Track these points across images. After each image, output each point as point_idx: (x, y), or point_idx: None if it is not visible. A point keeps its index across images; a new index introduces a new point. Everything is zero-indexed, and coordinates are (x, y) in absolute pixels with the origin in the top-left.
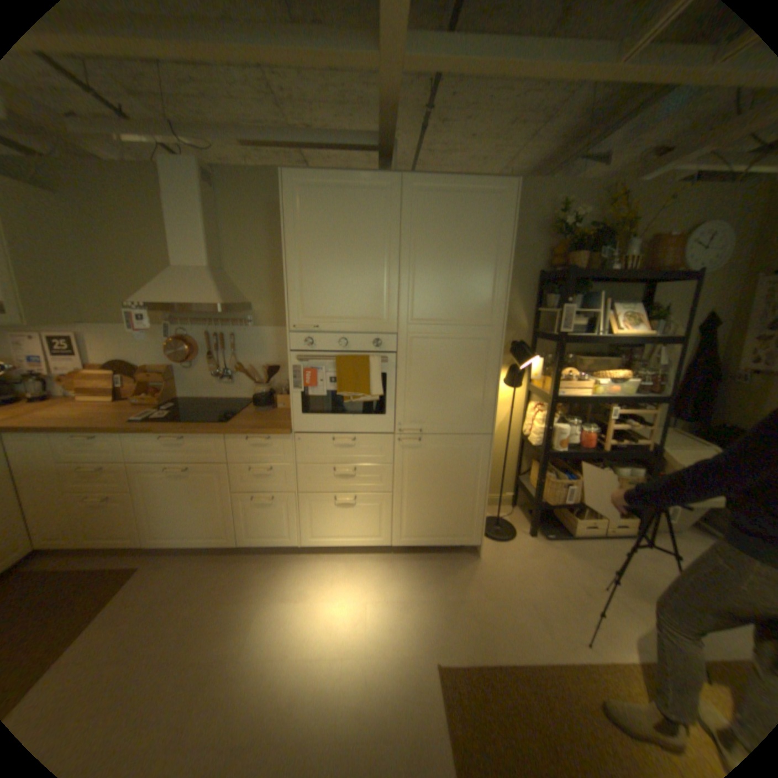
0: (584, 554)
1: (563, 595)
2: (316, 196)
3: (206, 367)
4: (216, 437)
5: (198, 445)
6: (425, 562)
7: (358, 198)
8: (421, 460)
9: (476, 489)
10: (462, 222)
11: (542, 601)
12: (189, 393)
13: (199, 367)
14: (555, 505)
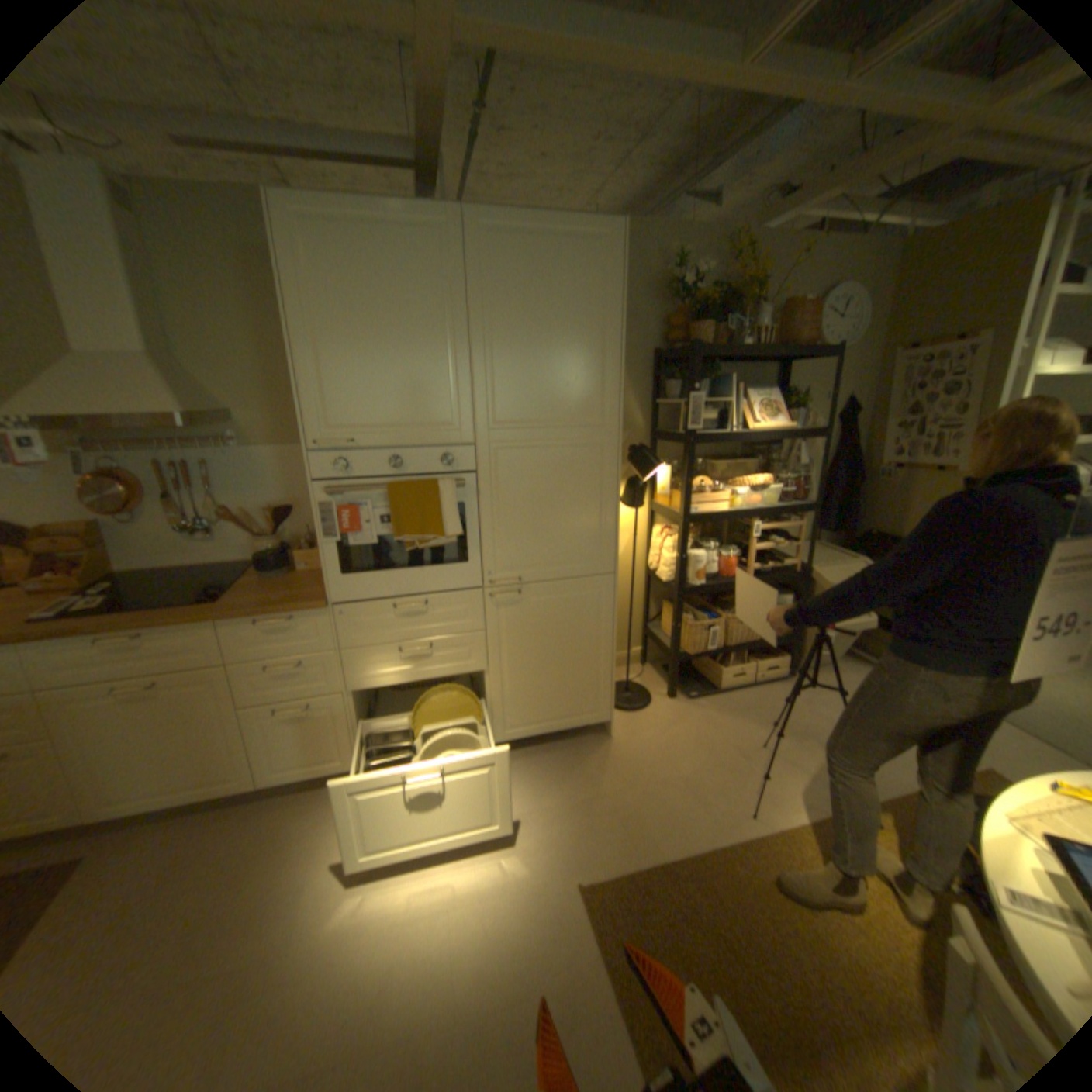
0: (732, 708)
1: (716, 763)
2: (331, 234)
3: (160, 517)
4: (201, 626)
5: (168, 642)
6: (541, 756)
7: (399, 238)
8: (523, 619)
9: (599, 647)
10: (554, 279)
11: (693, 775)
12: (135, 561)
13: (149, 517)
14: (695, 654)
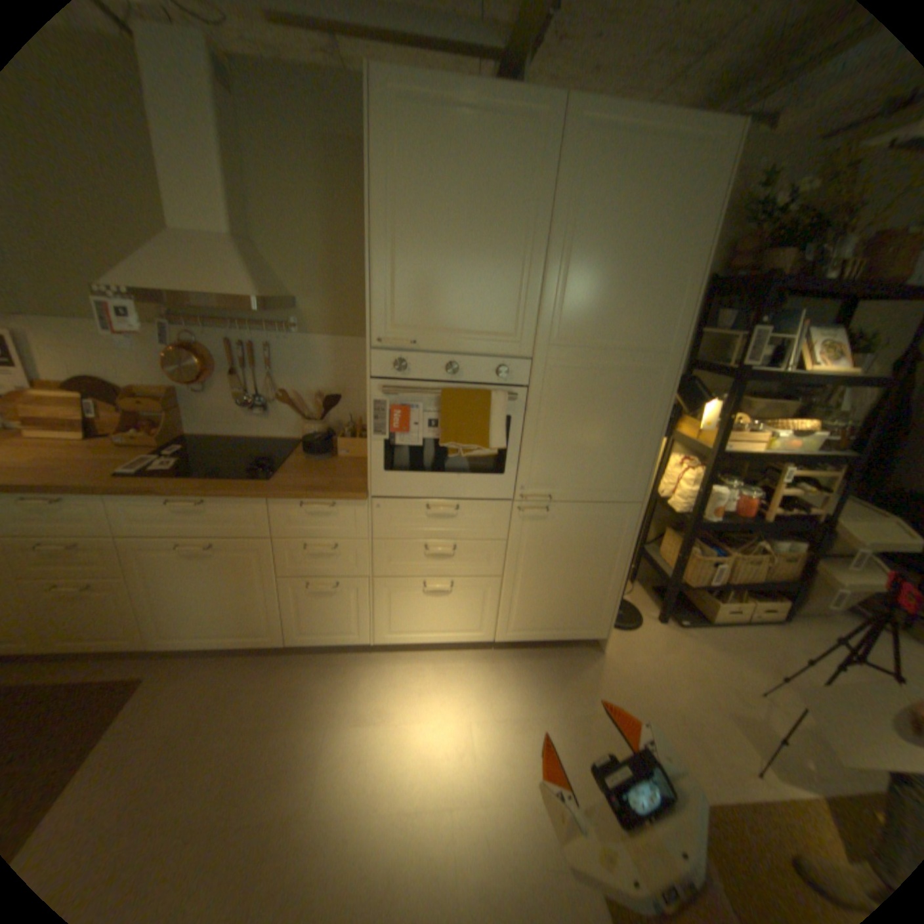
0: (727, 646)
1: (714, 704)
2: (428, 120)
3: (228, 392)
4: (256, 502)
5: (228, 512)
6: (537, 661)
7: (496, 129)
8: (545, 536)
9: (612, 572)
10: (651, 187)
11: (690, 713)
12: (203, 429)
13: (218, 391)
14: (698, 587)
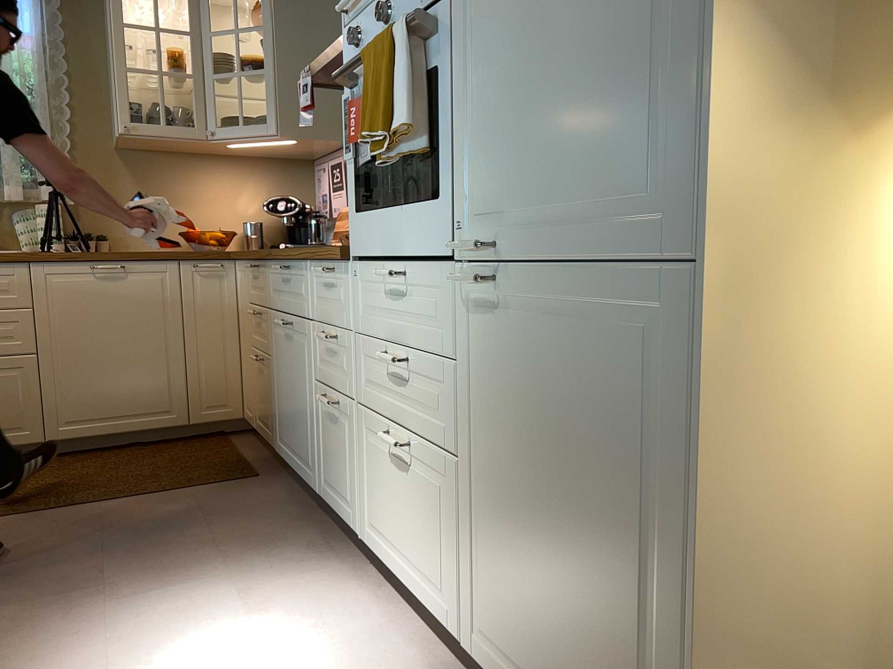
0: None
1: None
2: None
3: None
4: (304, 265)
5: (297, 280)
6: None
7: None
8: (510, 363)
9: (670, 560)
10: None
11: None
12: None
13: None
14: None
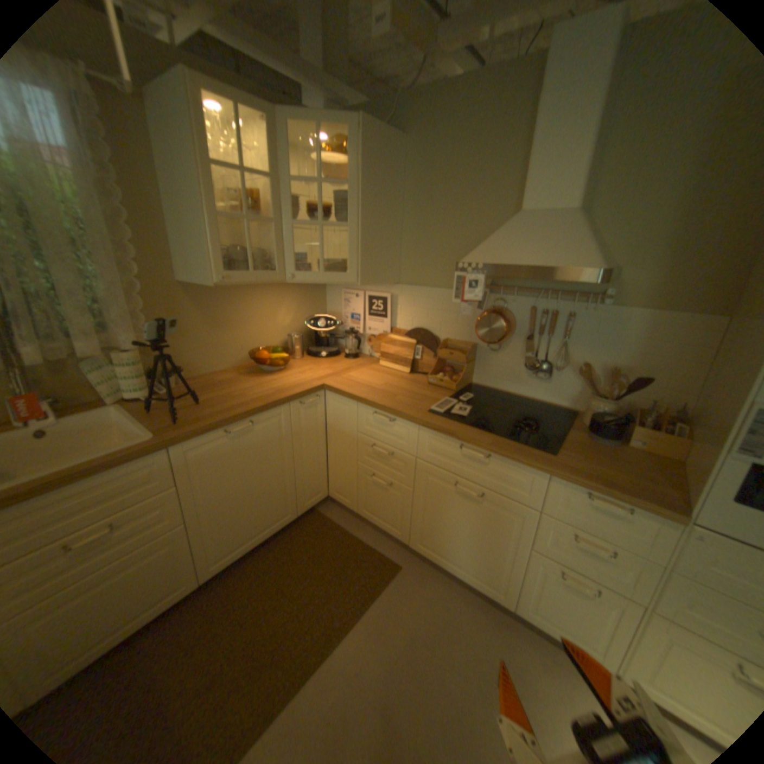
0: None
1: None
2: None
3: (519, 353)
4: (540, 474)
5: (509, 472)
6: None
7: None
8: None
9: None
10: None
11: None
12: (488, 381)
13: (511, 352)
14: None
